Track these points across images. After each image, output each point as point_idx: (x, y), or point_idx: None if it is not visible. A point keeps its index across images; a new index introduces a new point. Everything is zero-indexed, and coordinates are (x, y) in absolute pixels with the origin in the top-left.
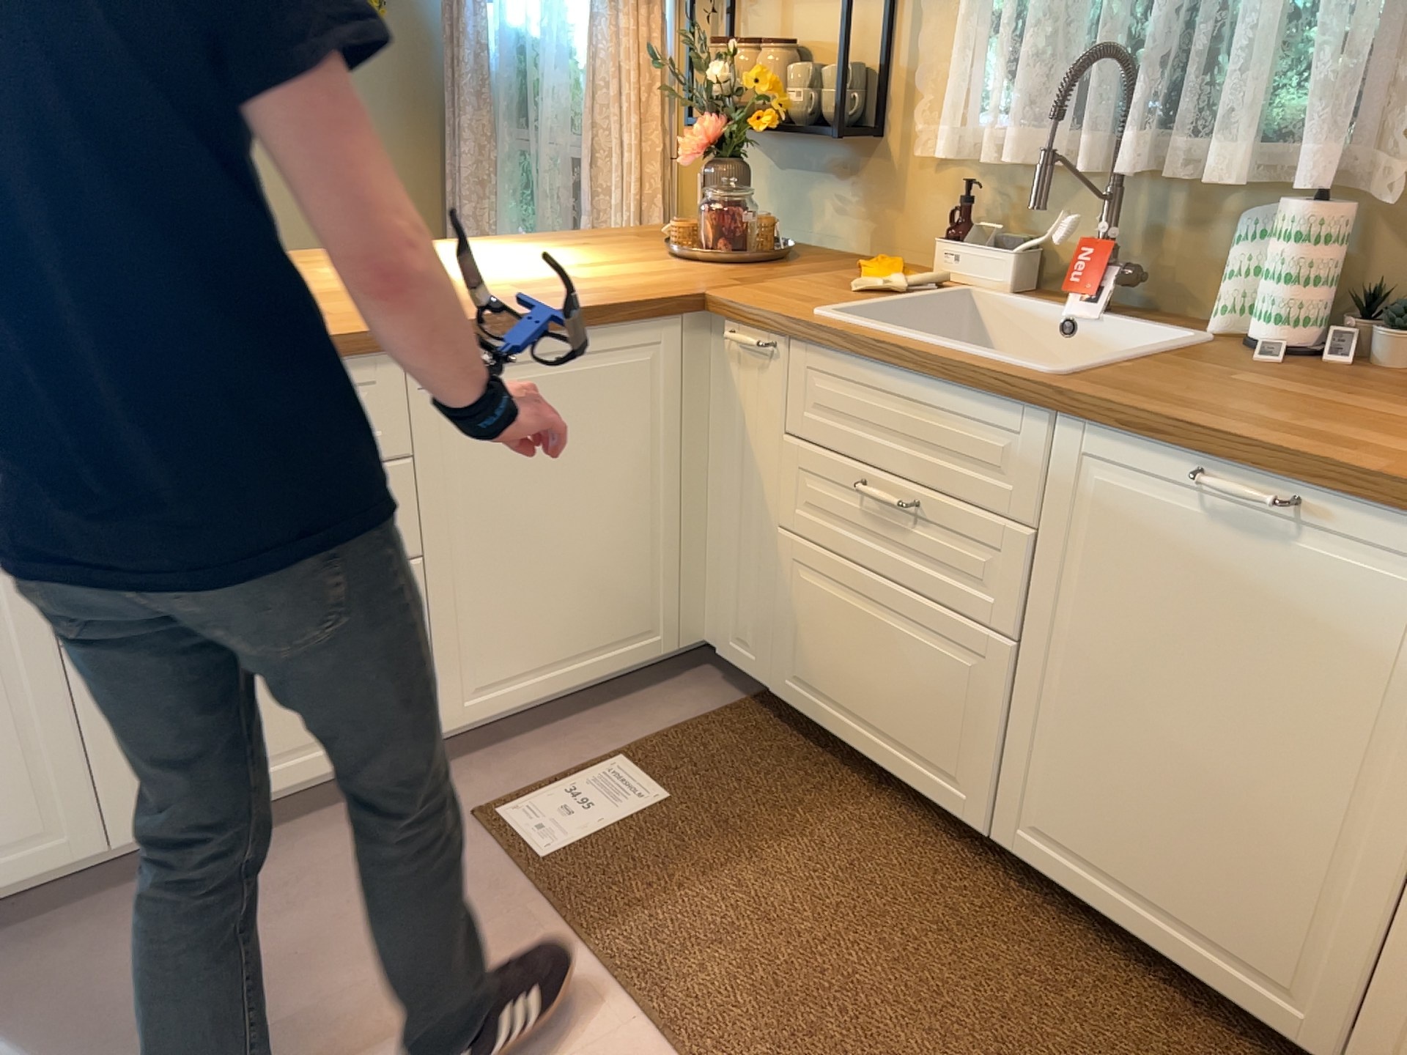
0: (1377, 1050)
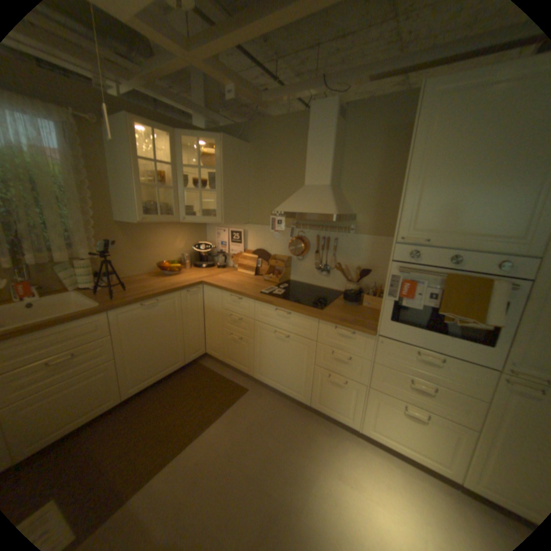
0: (187, 357)
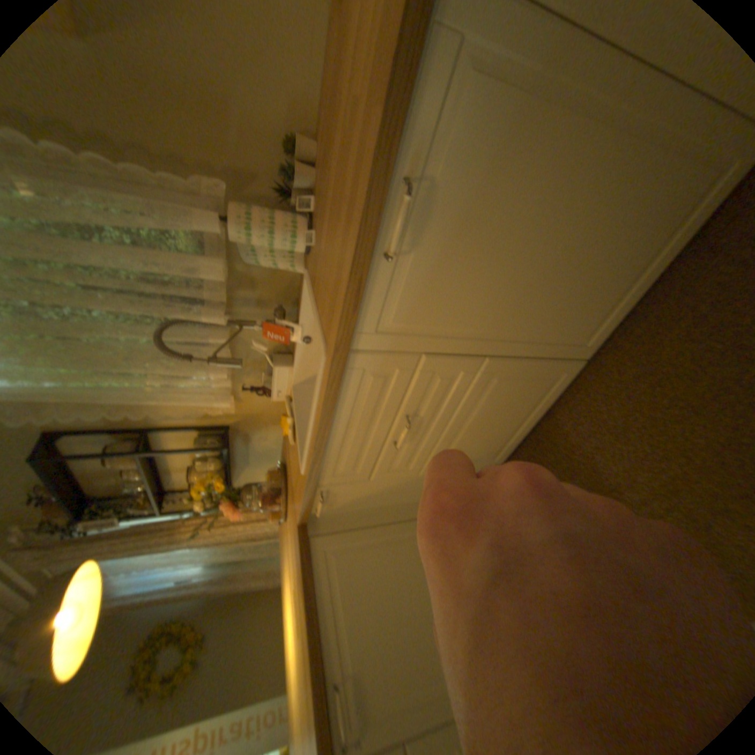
0: None
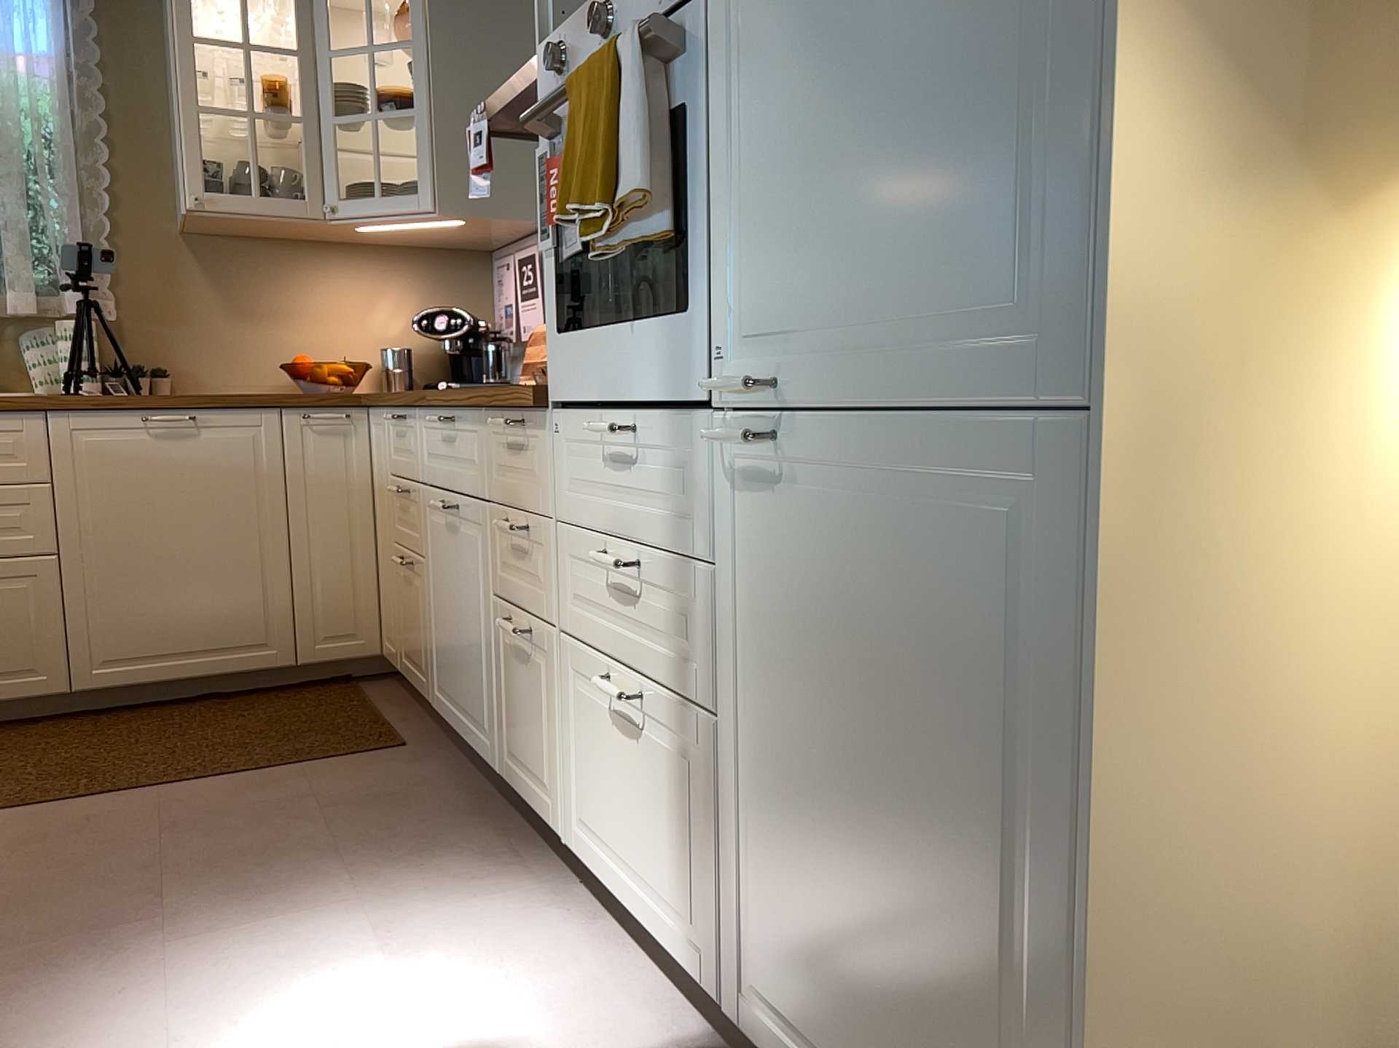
0: (306, 639)
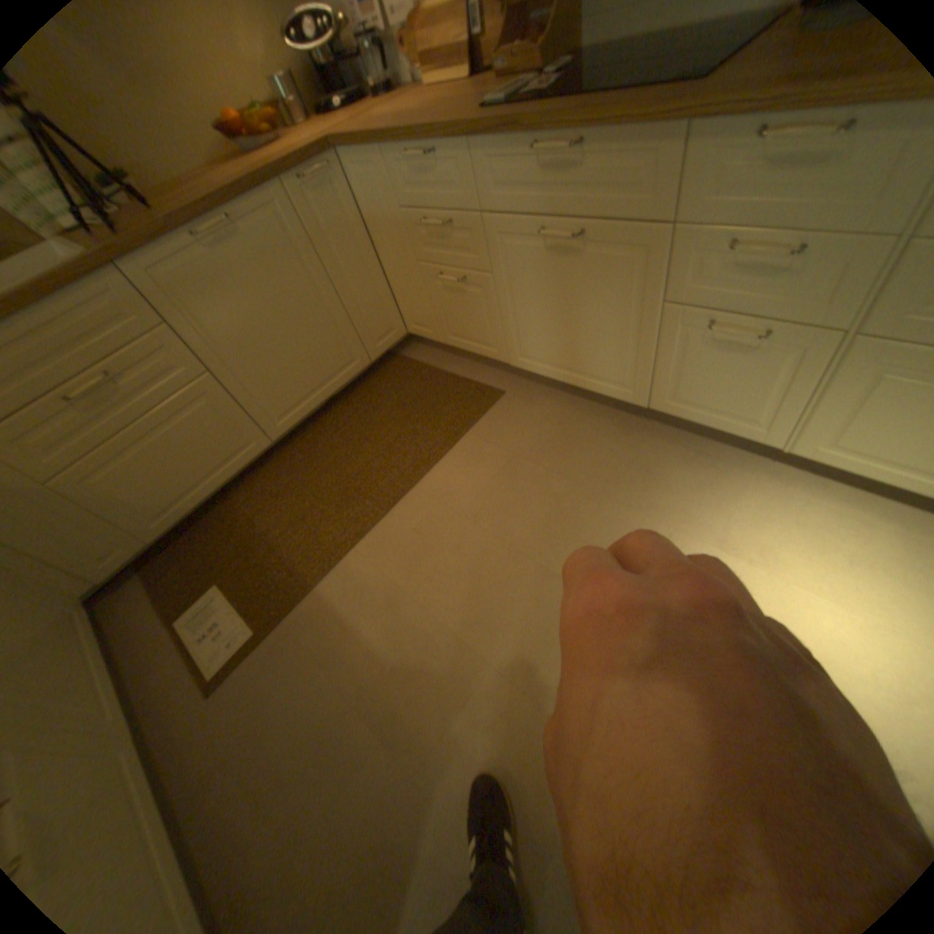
0: (369, 345)
